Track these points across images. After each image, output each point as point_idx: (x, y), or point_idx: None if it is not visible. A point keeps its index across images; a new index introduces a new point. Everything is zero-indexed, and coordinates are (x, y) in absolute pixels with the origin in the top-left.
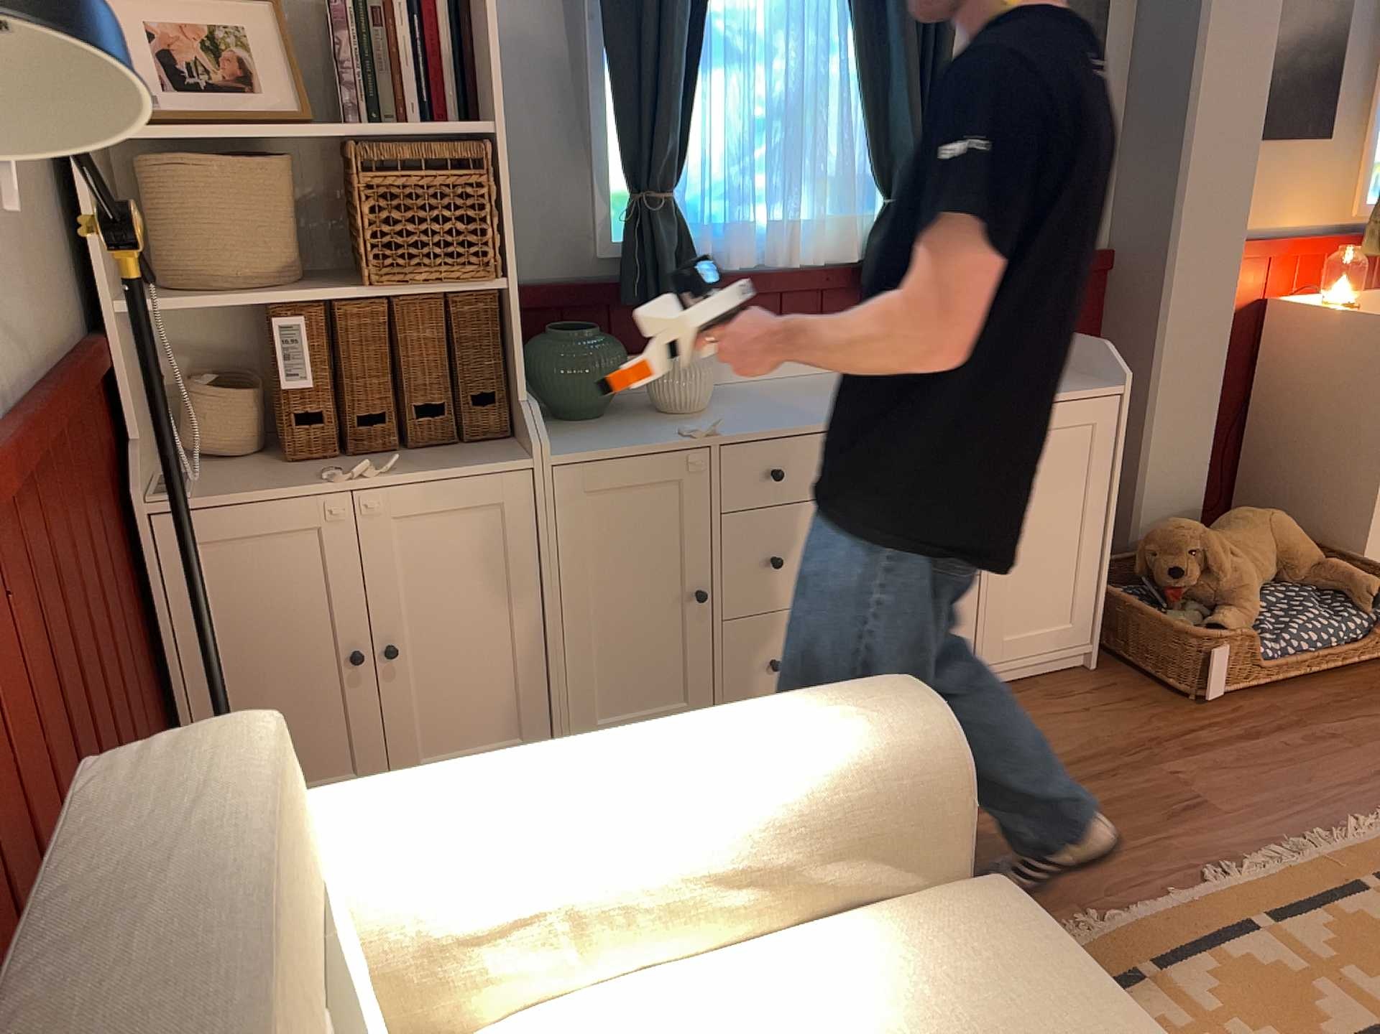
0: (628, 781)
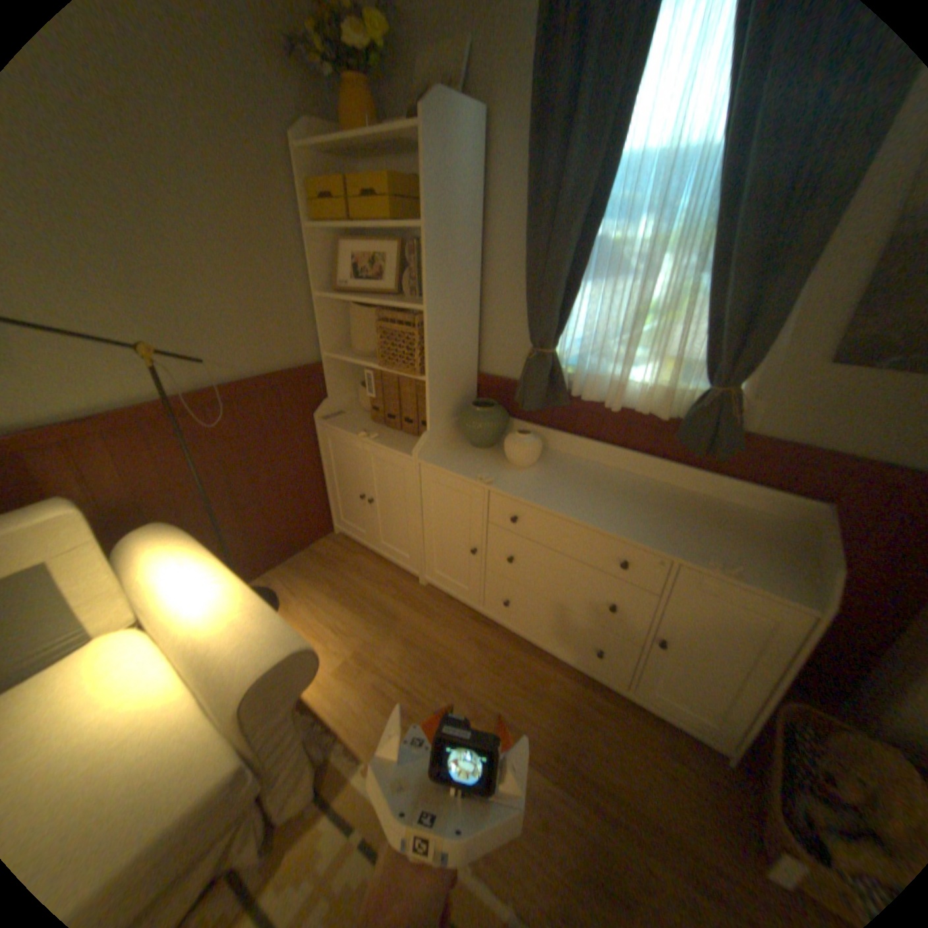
0: (182, 597)
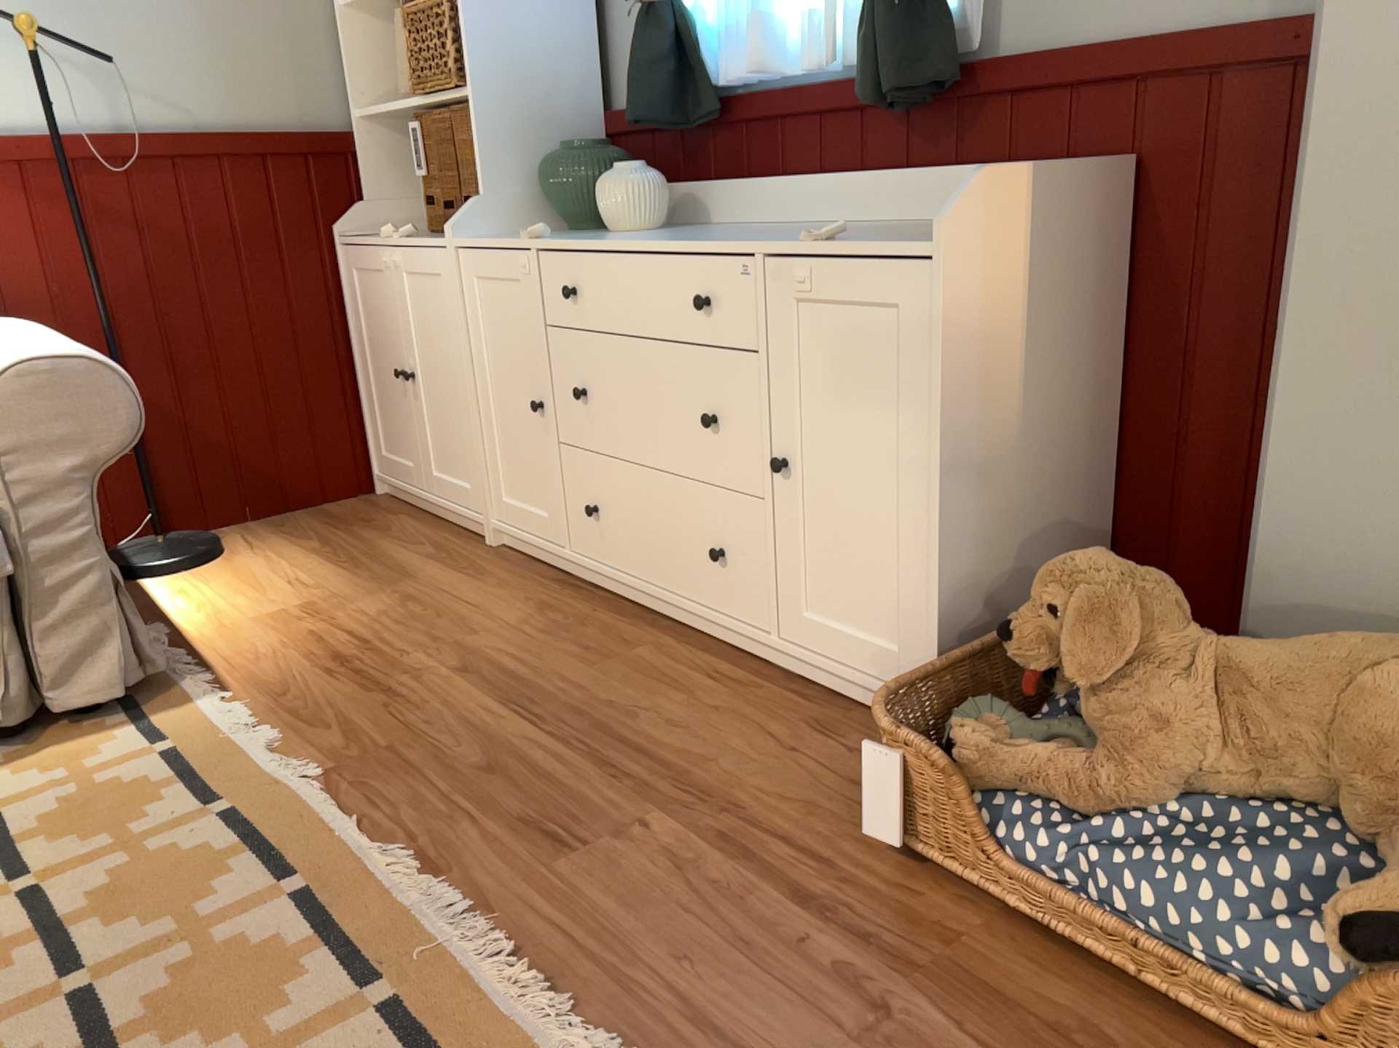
0: None
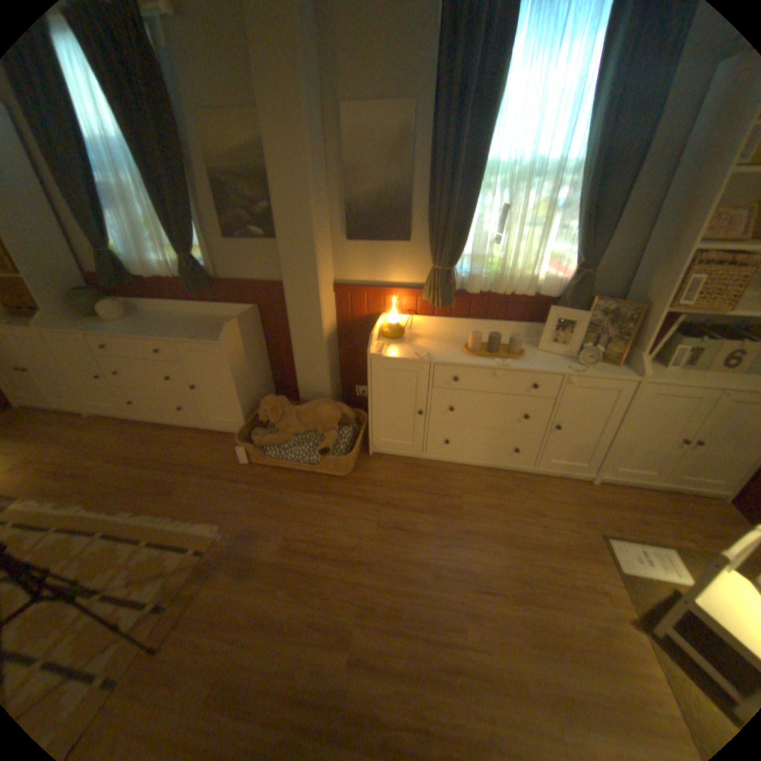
0: None
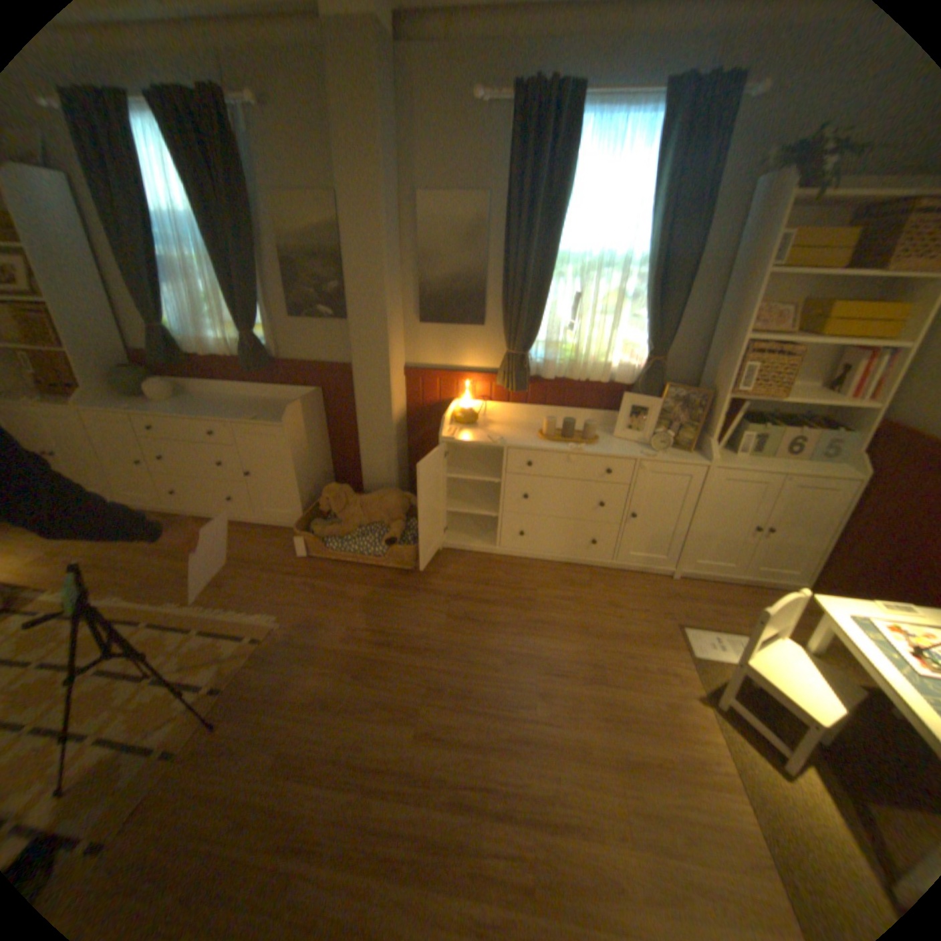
0: None
